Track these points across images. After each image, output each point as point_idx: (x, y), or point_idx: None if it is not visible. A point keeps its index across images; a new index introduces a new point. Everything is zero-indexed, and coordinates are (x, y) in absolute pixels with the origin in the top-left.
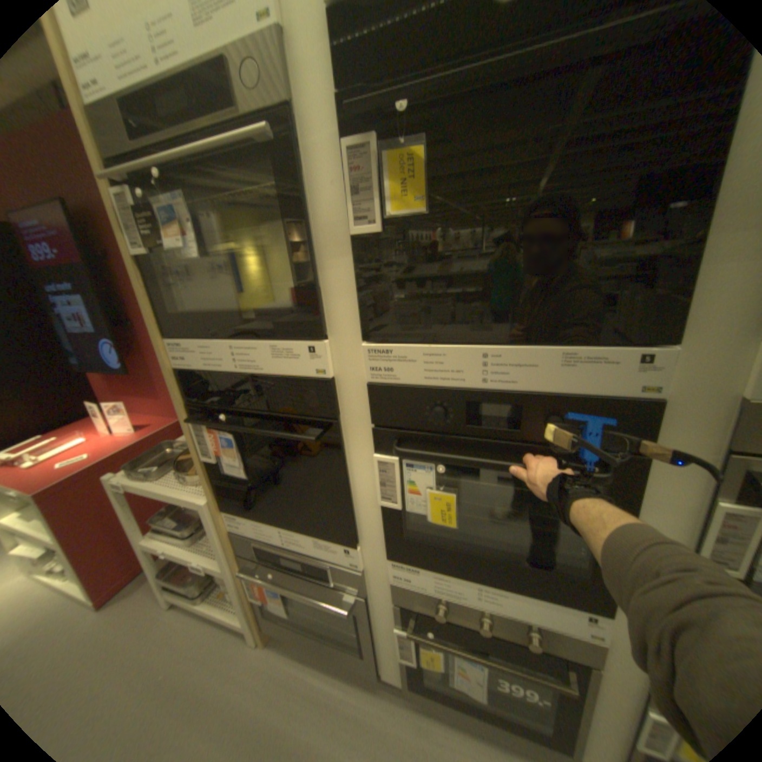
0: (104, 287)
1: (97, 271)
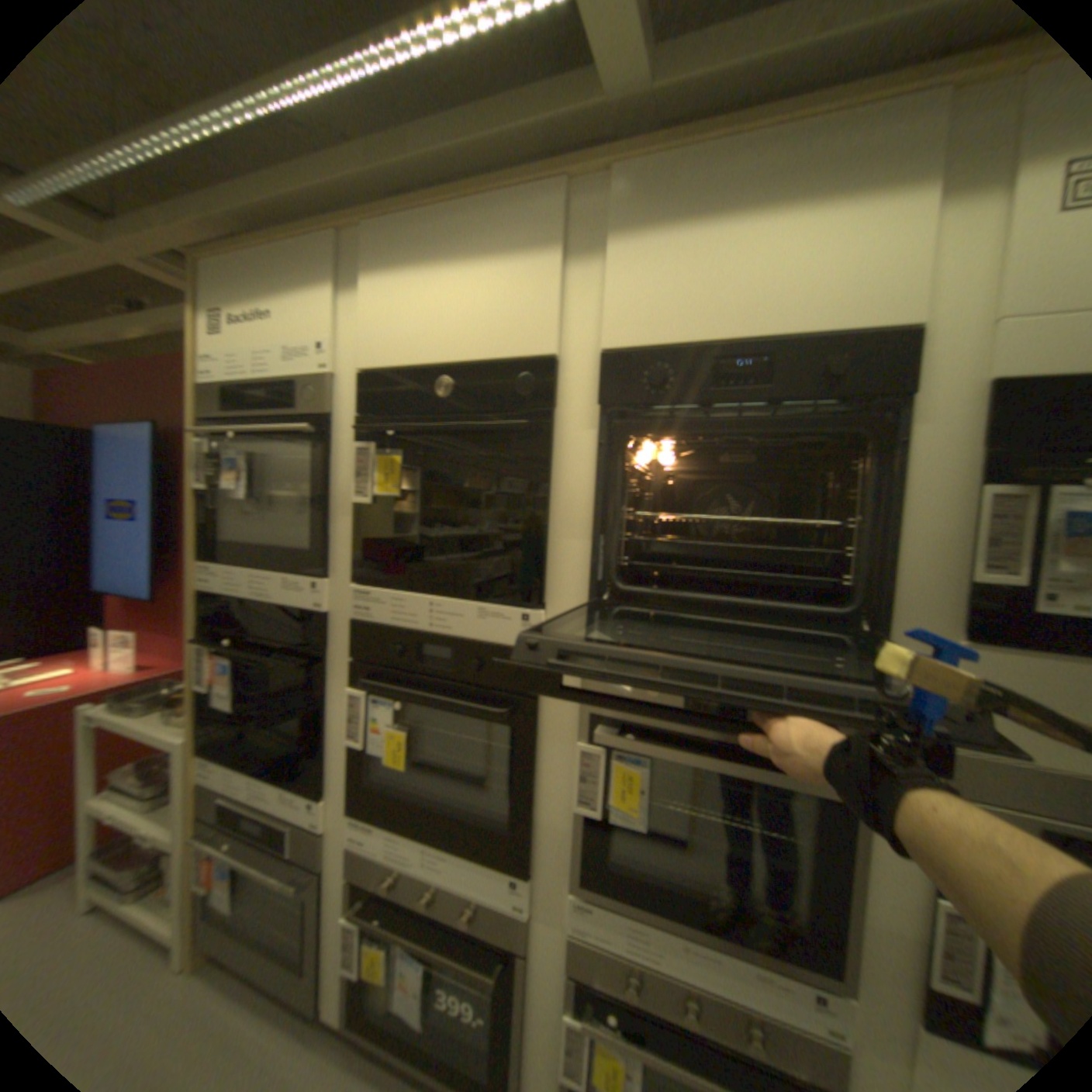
0: (158, 507)
1: (157, 491)
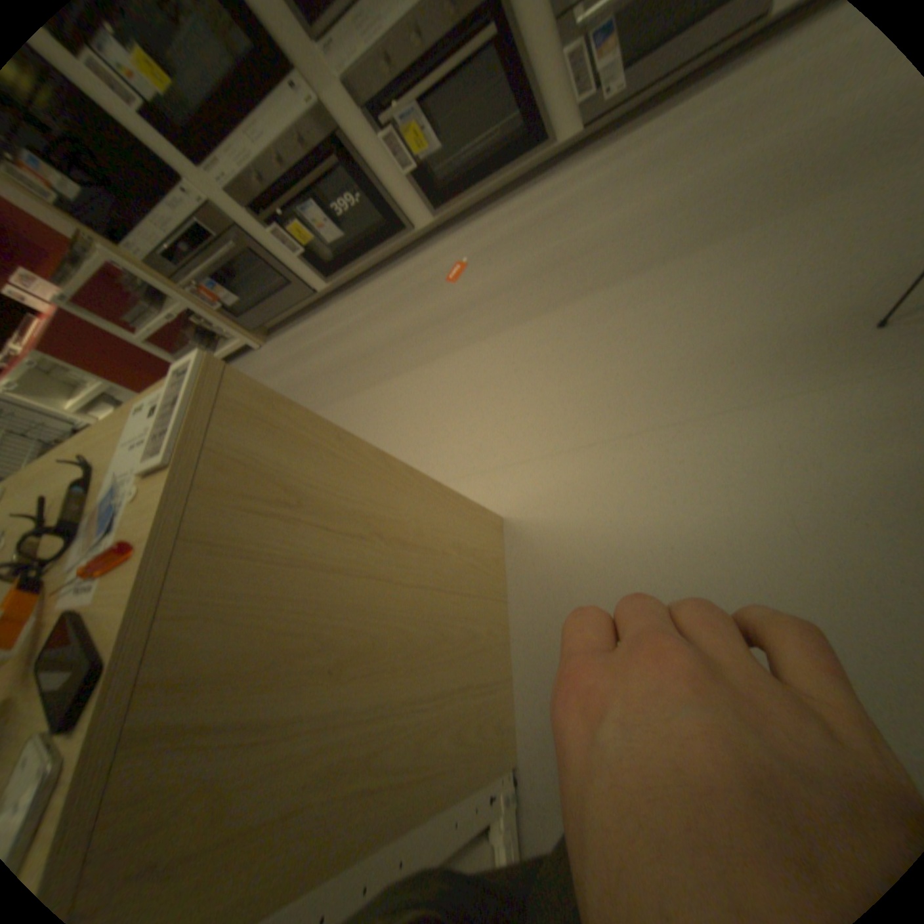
0: None
1: None
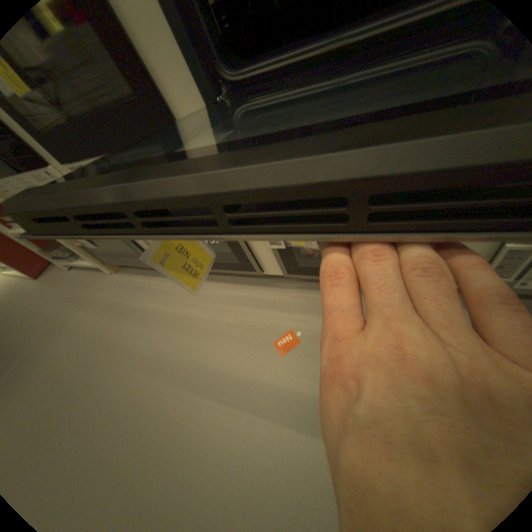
0: None
1: None
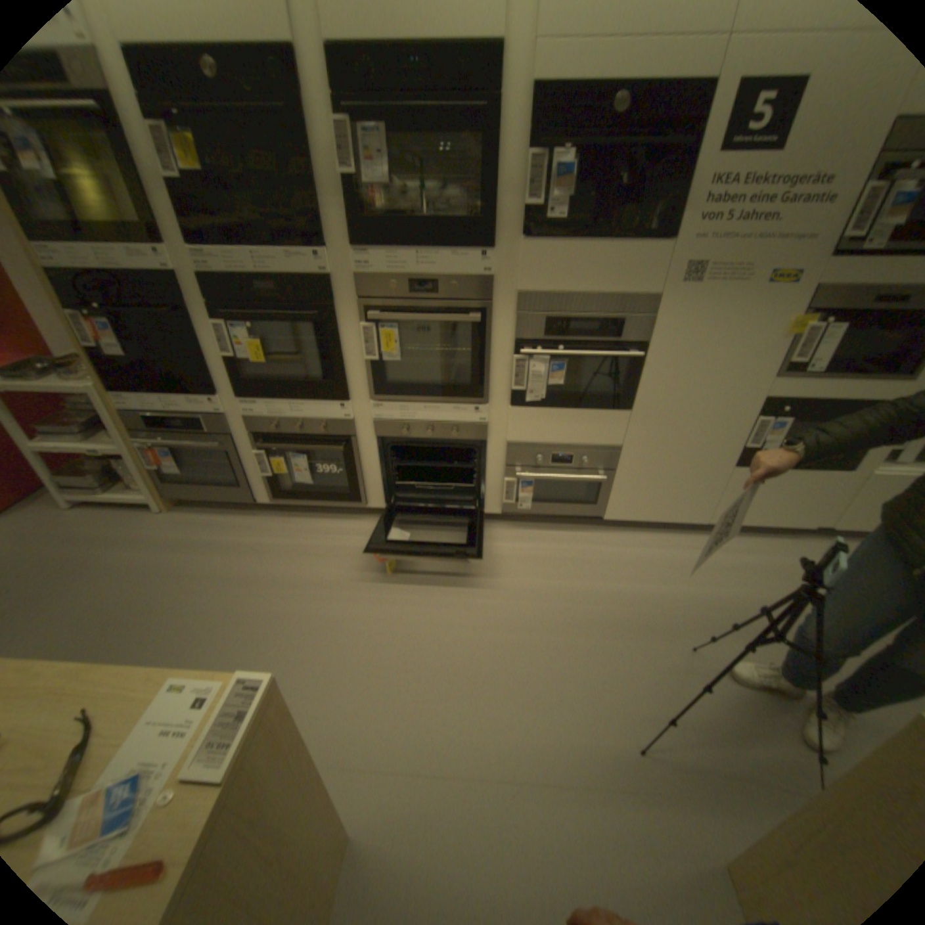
0: None
1: None
